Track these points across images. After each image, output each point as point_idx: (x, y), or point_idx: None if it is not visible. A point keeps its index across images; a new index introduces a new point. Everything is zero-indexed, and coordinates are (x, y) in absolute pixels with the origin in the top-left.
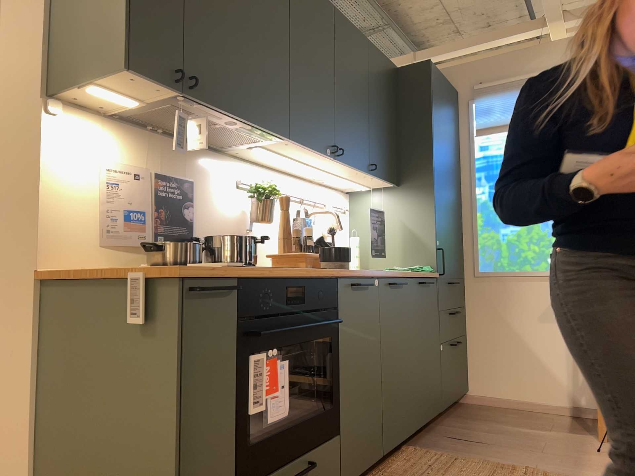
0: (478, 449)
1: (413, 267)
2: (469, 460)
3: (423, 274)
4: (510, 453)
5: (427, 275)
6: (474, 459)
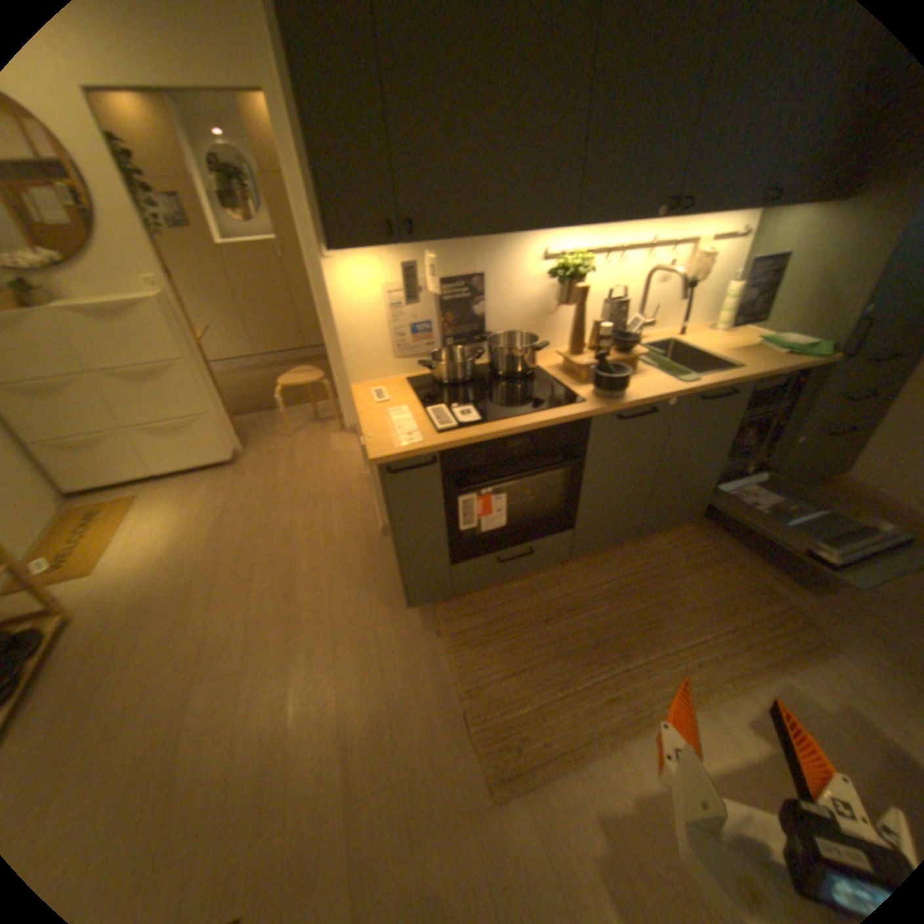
0: (767, 557)
1: (805, 338)
2: (737, 567)
3: (799, 363)
4: (801, 579)
5: (808, 362)
6: (747, 567)
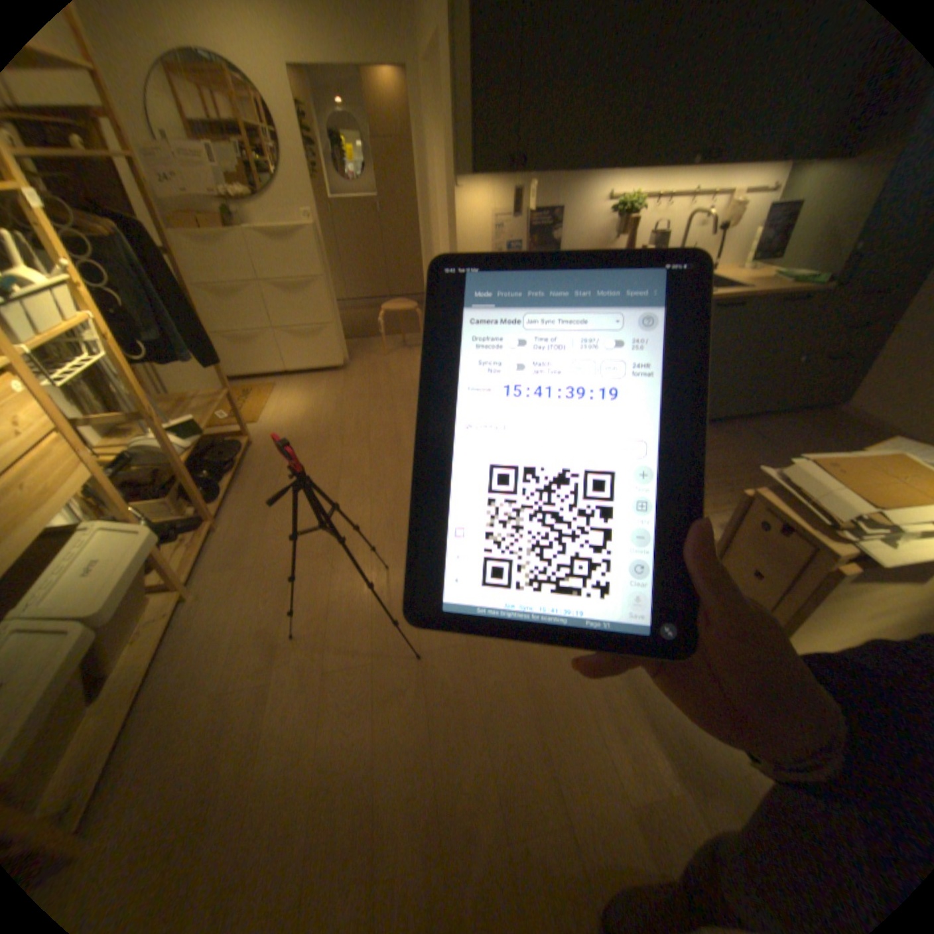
0: (761, 449)
1: (809, 273)
2: (735, 452)
3: (797, 288)
4: (783, 462)
5: (806, 288)
6: (742, 453)
